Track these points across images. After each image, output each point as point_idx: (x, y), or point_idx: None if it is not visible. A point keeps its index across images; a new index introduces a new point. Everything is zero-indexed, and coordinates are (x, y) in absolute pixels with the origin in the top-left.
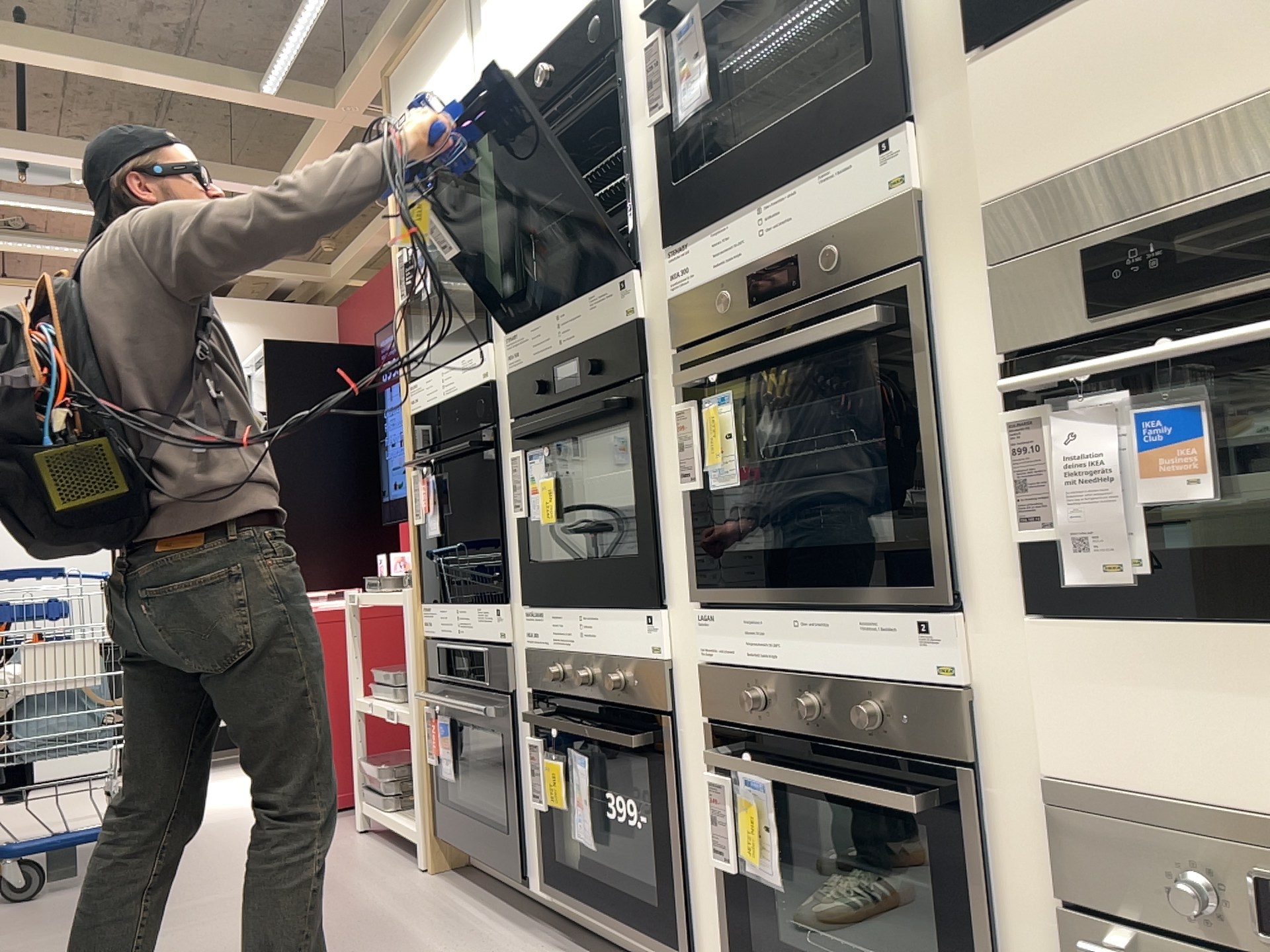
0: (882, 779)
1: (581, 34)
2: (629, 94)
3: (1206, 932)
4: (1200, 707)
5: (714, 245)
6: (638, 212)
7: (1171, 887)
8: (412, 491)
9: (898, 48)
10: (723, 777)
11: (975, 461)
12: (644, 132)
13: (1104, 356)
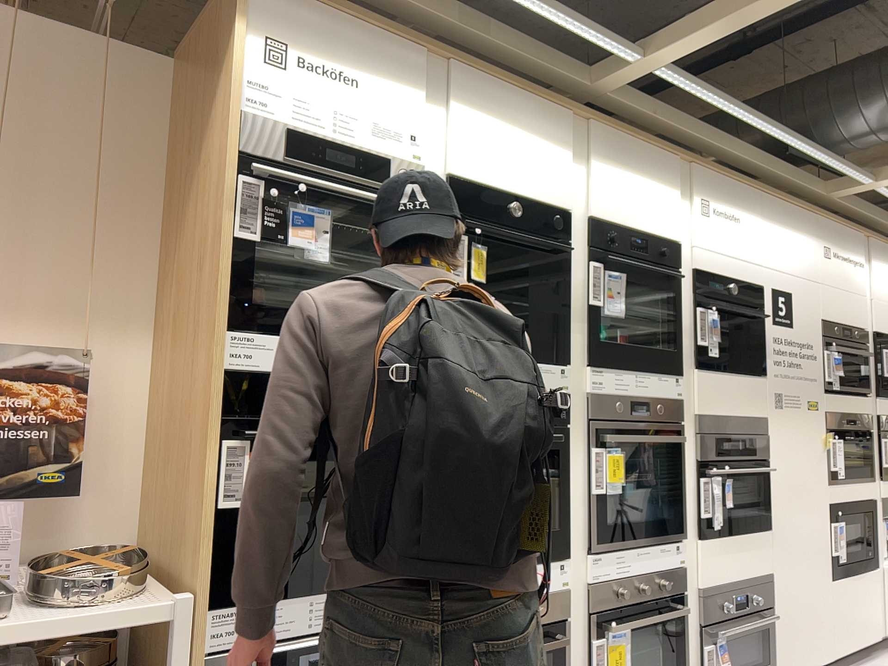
0: (661, 608)
1: (547, 214)
2: (571, 272)
3: (727, 614)
4: (726, 557)
5: (617, 380)
6: (570, 336)
7: (721, 606)
8: (226, 465)
9: (679, 350)
10: (600, 638)
11: (687, 490)
12: (578, 299)
13: (716, 466)
